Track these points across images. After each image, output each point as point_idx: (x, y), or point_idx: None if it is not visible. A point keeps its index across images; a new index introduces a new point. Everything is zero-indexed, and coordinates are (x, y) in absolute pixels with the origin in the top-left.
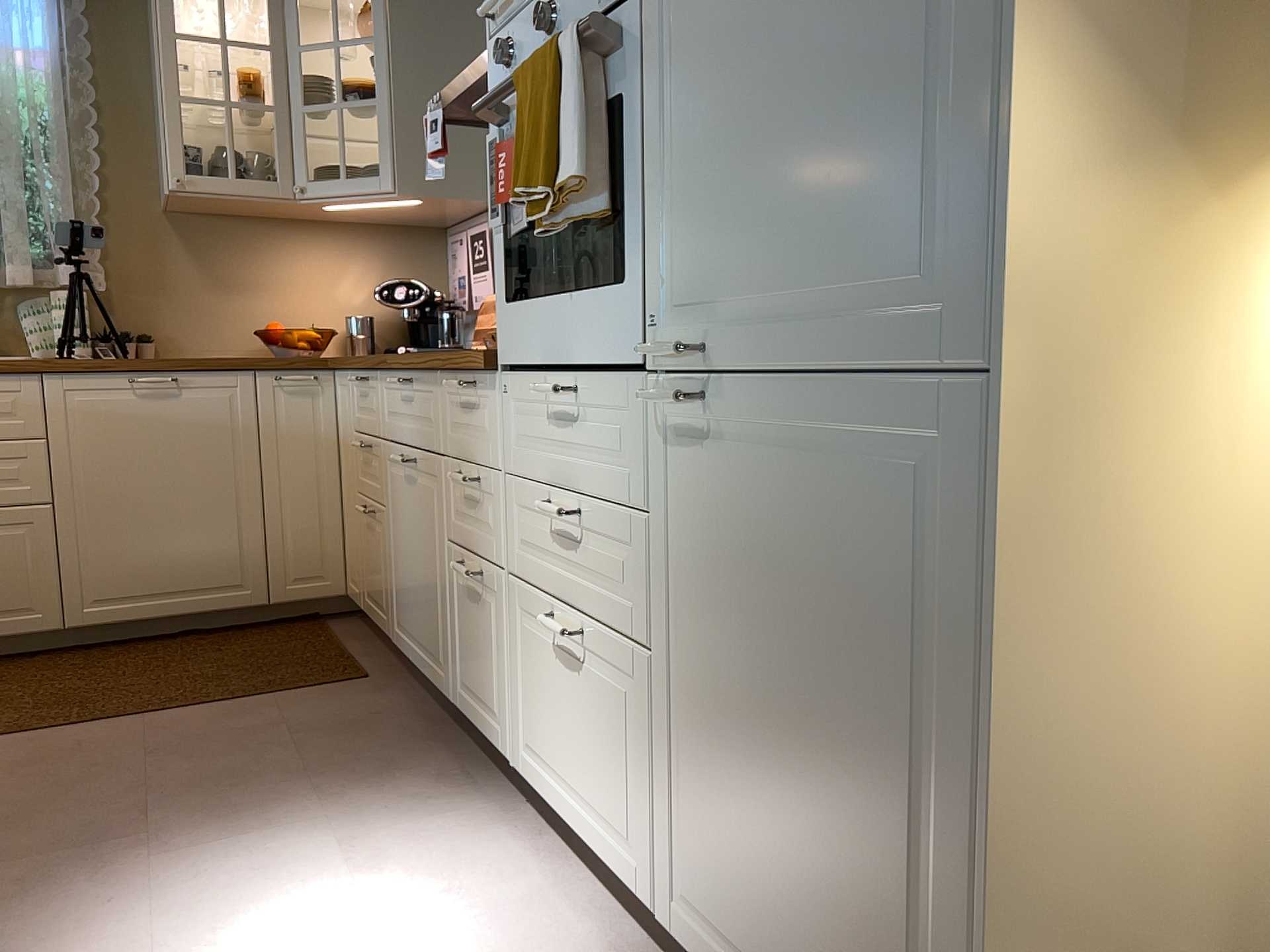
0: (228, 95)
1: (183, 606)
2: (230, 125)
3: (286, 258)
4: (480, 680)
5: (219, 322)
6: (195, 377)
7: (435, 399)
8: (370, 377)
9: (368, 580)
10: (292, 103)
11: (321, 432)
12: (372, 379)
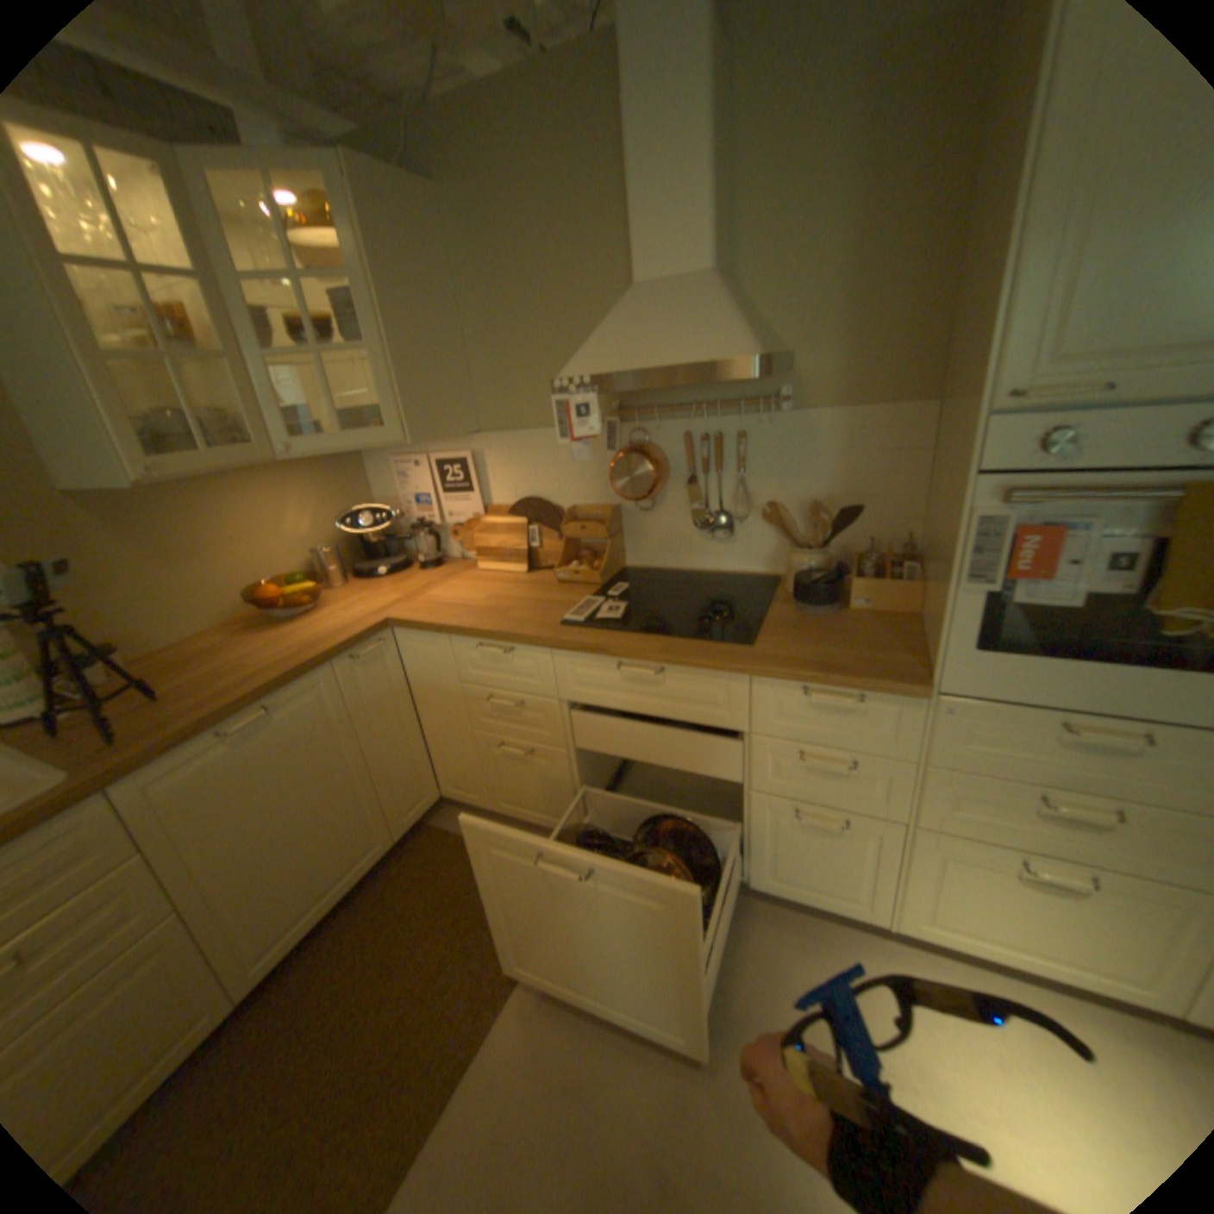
0: (160, 342)
1: (334, 899)
2: (177, 382)
3: (225, 509)
4: (822, 880)
5: (178, 598)
6: (279, 695)
7: (728, 691)
8: (518, 648)
9: (507, 794)
10: (235, 343)
11: (394, 686)
12: (526, 650)
